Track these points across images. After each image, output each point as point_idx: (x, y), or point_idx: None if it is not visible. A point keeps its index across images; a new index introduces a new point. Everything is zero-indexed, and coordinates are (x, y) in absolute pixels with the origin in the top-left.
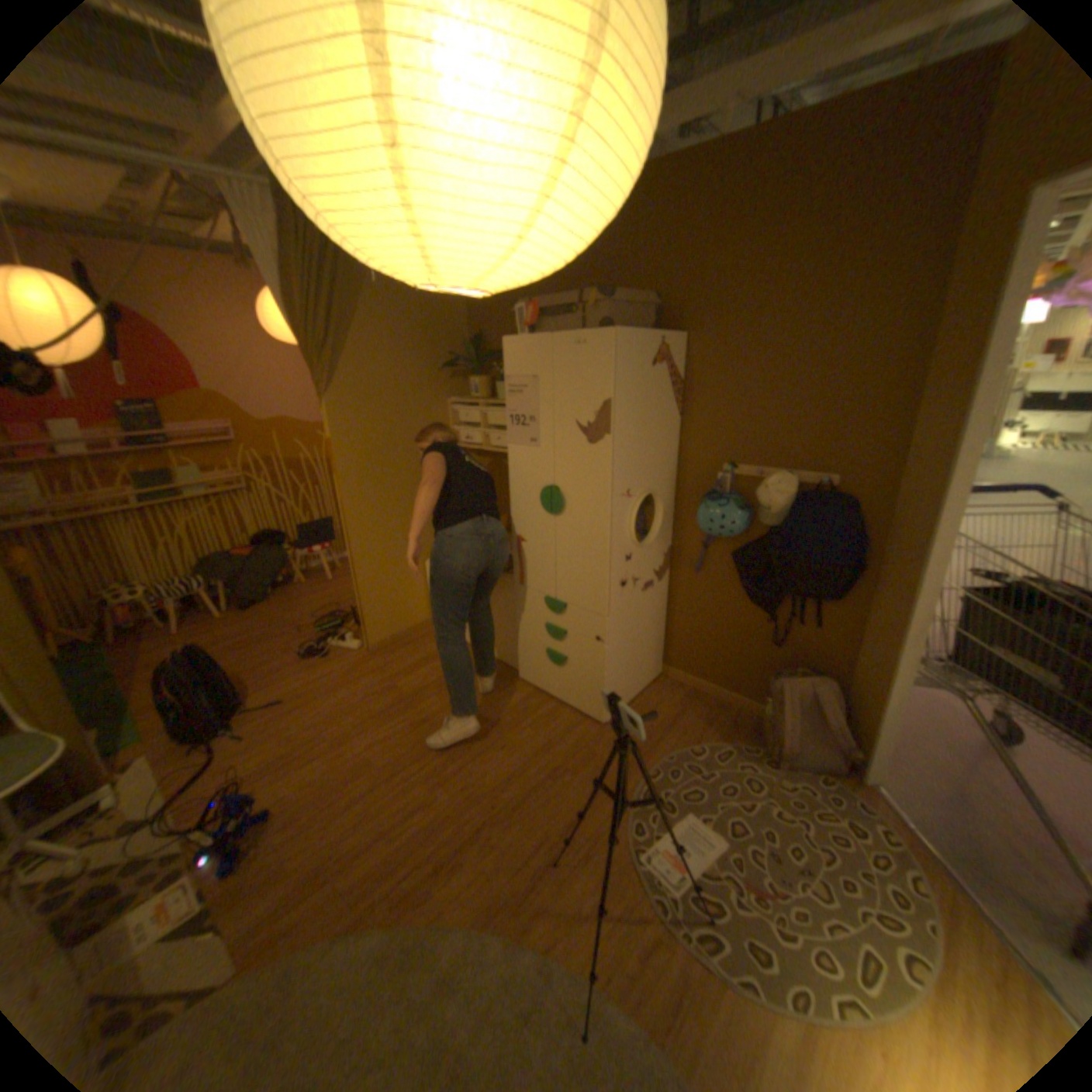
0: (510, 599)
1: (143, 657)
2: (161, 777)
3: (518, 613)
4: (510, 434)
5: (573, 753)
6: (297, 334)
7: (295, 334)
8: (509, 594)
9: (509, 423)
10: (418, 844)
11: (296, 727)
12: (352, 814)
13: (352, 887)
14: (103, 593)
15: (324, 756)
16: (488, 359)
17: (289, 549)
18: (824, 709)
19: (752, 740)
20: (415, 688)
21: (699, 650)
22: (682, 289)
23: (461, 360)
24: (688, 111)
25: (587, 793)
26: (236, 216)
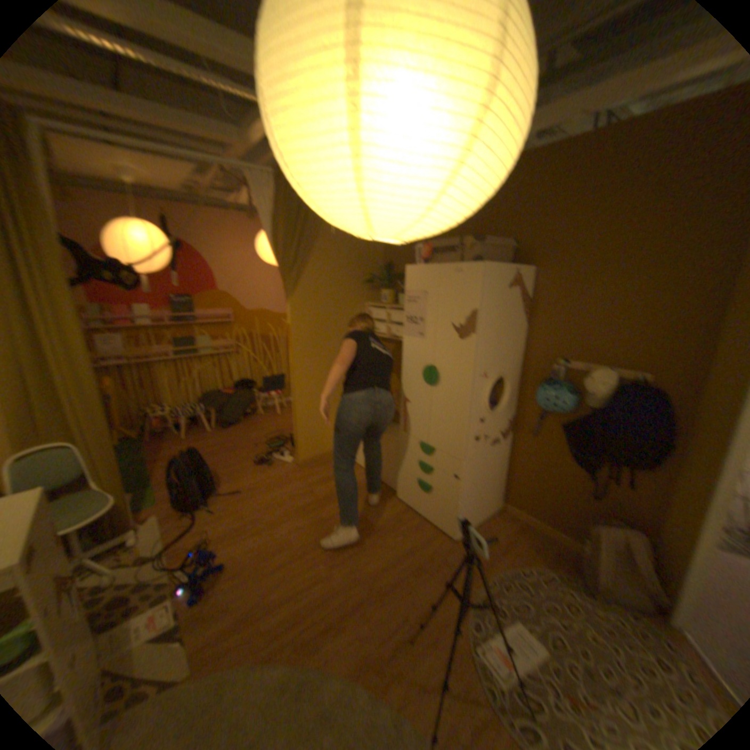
0: (396, 441)
1: (164, 452)
2: (164, 532)
3: (401, 452)
4: (406, 329)
5: (432, 560)
6: (278, 260)
7: (277, 260)
8: (395, 437)
9: (406, 322)
10: (317, 608)
11: (248, 511)
12: (276, 578)
13: (270, 631)
14: (148, 410)
15: (262, 534)
16: (395, 279)
17: (257, 393)
18: (636, 557)
19: (573, 572)
20: (326, 495)
21: (533, 496)
22: (534, 237)
23: (377, 279)
24: (545, 122)
25: (440, 592)
26: (252, 191)
